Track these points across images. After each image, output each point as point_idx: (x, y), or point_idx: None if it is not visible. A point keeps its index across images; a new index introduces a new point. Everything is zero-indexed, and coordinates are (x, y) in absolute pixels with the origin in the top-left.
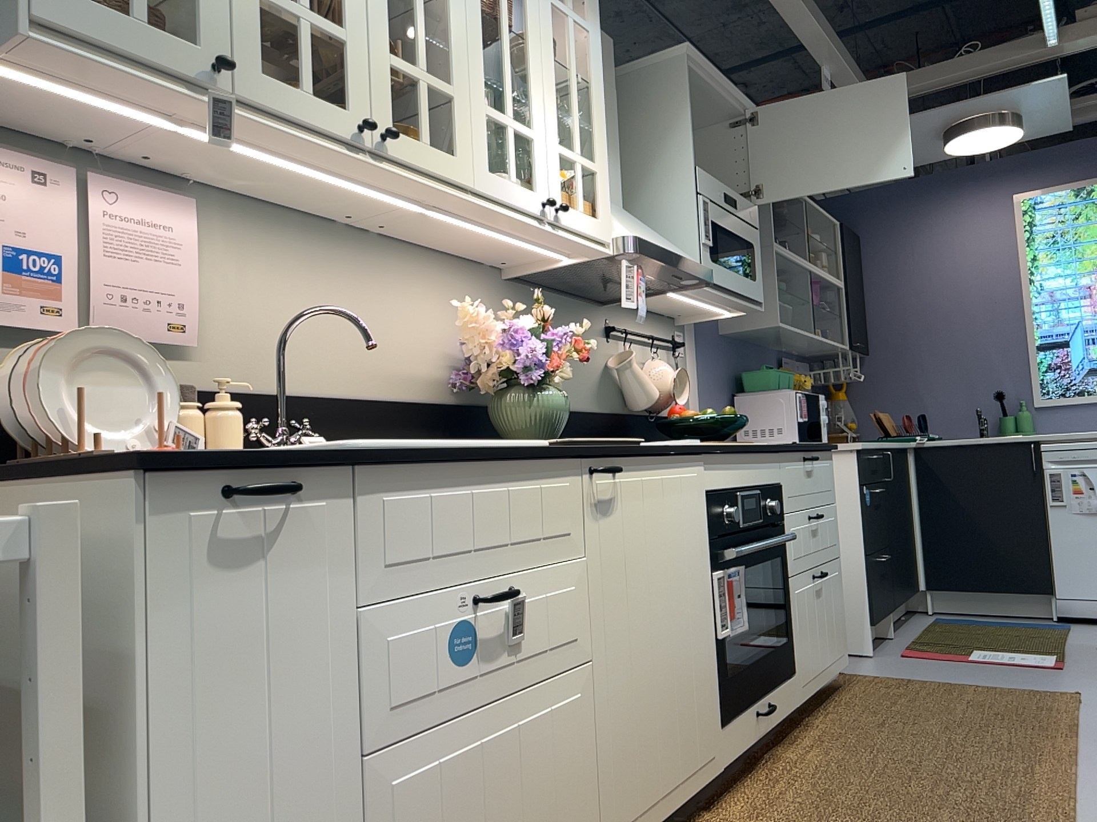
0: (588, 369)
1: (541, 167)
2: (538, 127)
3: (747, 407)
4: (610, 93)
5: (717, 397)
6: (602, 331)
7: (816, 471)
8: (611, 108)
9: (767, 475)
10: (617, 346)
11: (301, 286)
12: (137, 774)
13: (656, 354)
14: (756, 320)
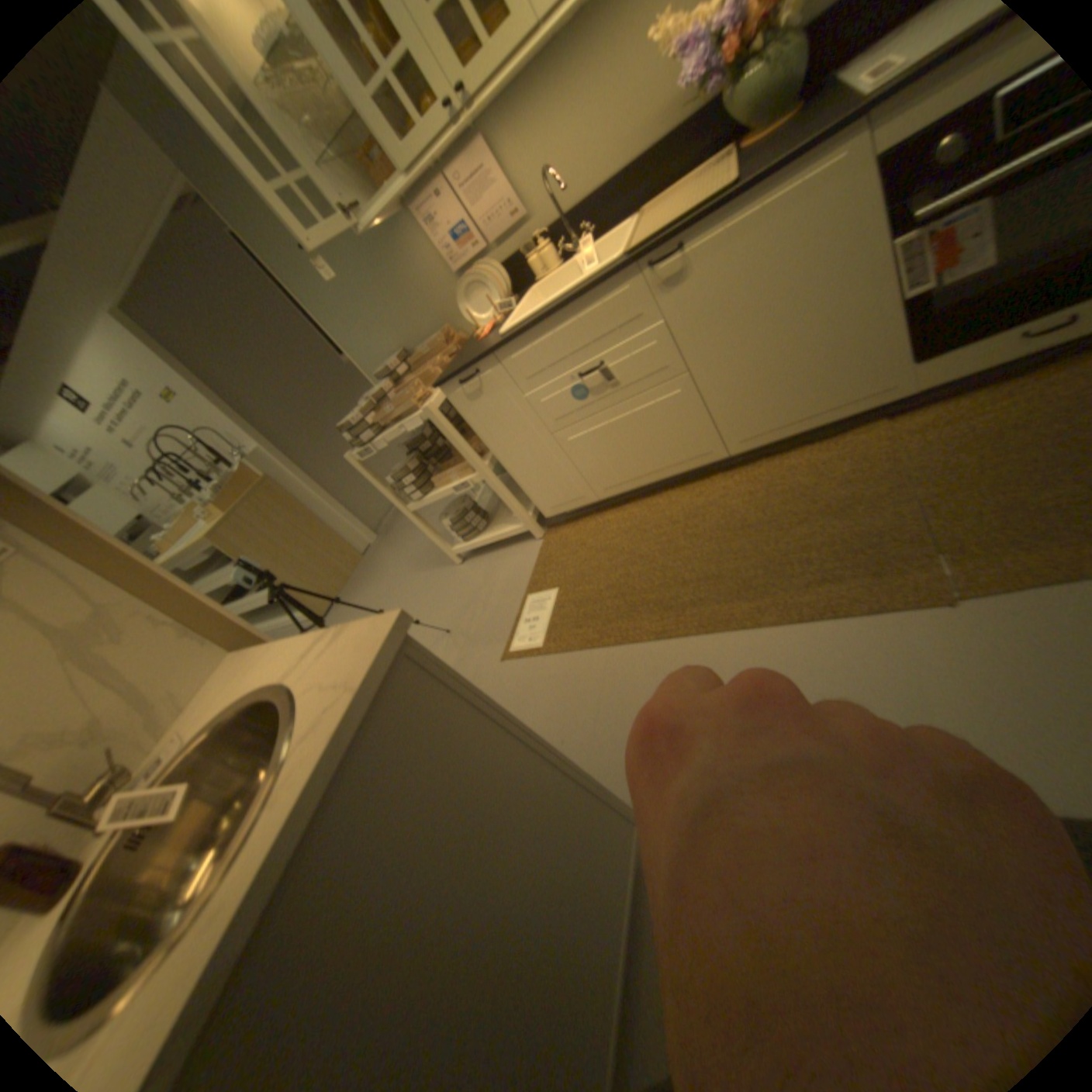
0: None
1: None
2: None
3: None
4: None
5: None
6: None
7: None
8: None
9: None
10: None
11: (559, 117)
12: (488, 444)
13: None
14: None
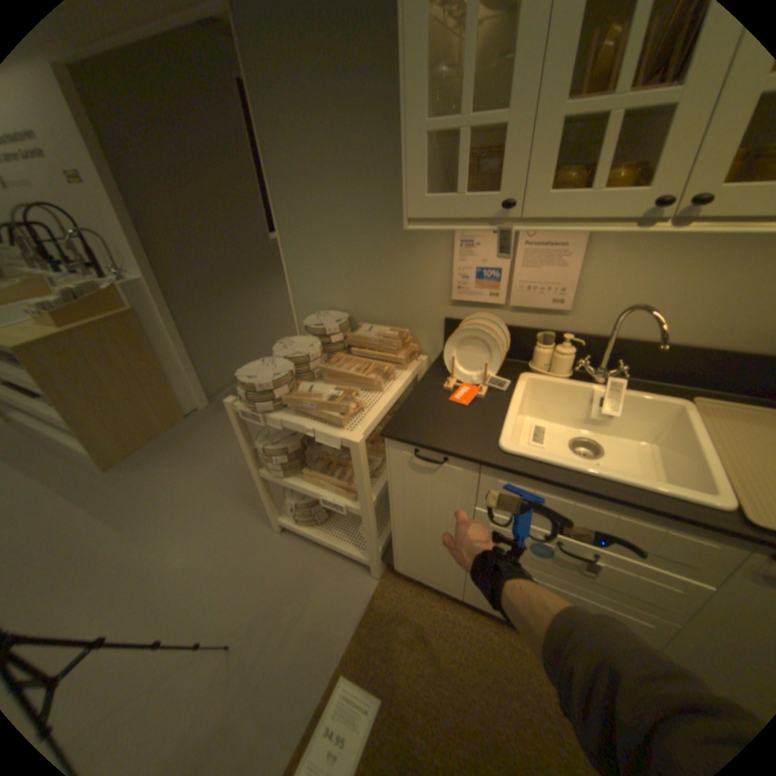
0: None
1: None
2: None
3: None
4: None
5: None
6: None
7: None
8: None
9: None
10: None
11: (683, 265)
12: (392, 501)
13: None
14: None
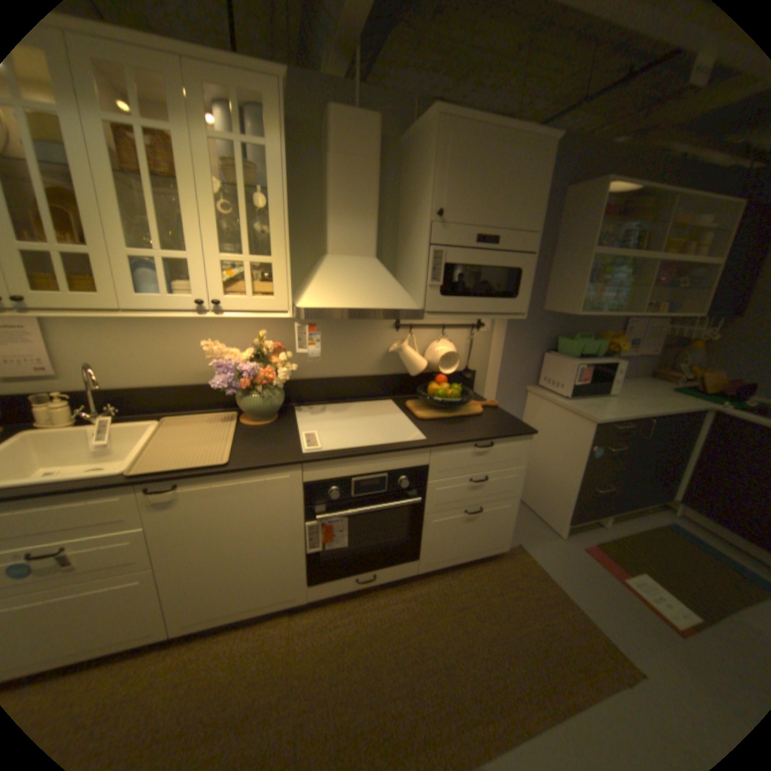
0: (370, 351)
1: (196, 276)
2: (192, 248)
3: (550, 362)
4: (367, 165)
5: (523, 354)
6: (388, 326)
7: (492, 451)
8: (366, 177)
9: (403, 463)
10: (404, 334)
11: (120, 337)
12: None
13: (450, 333)
14: (566, 306)
